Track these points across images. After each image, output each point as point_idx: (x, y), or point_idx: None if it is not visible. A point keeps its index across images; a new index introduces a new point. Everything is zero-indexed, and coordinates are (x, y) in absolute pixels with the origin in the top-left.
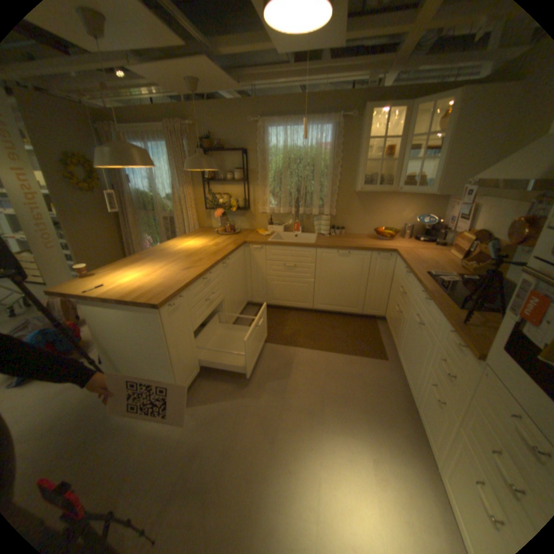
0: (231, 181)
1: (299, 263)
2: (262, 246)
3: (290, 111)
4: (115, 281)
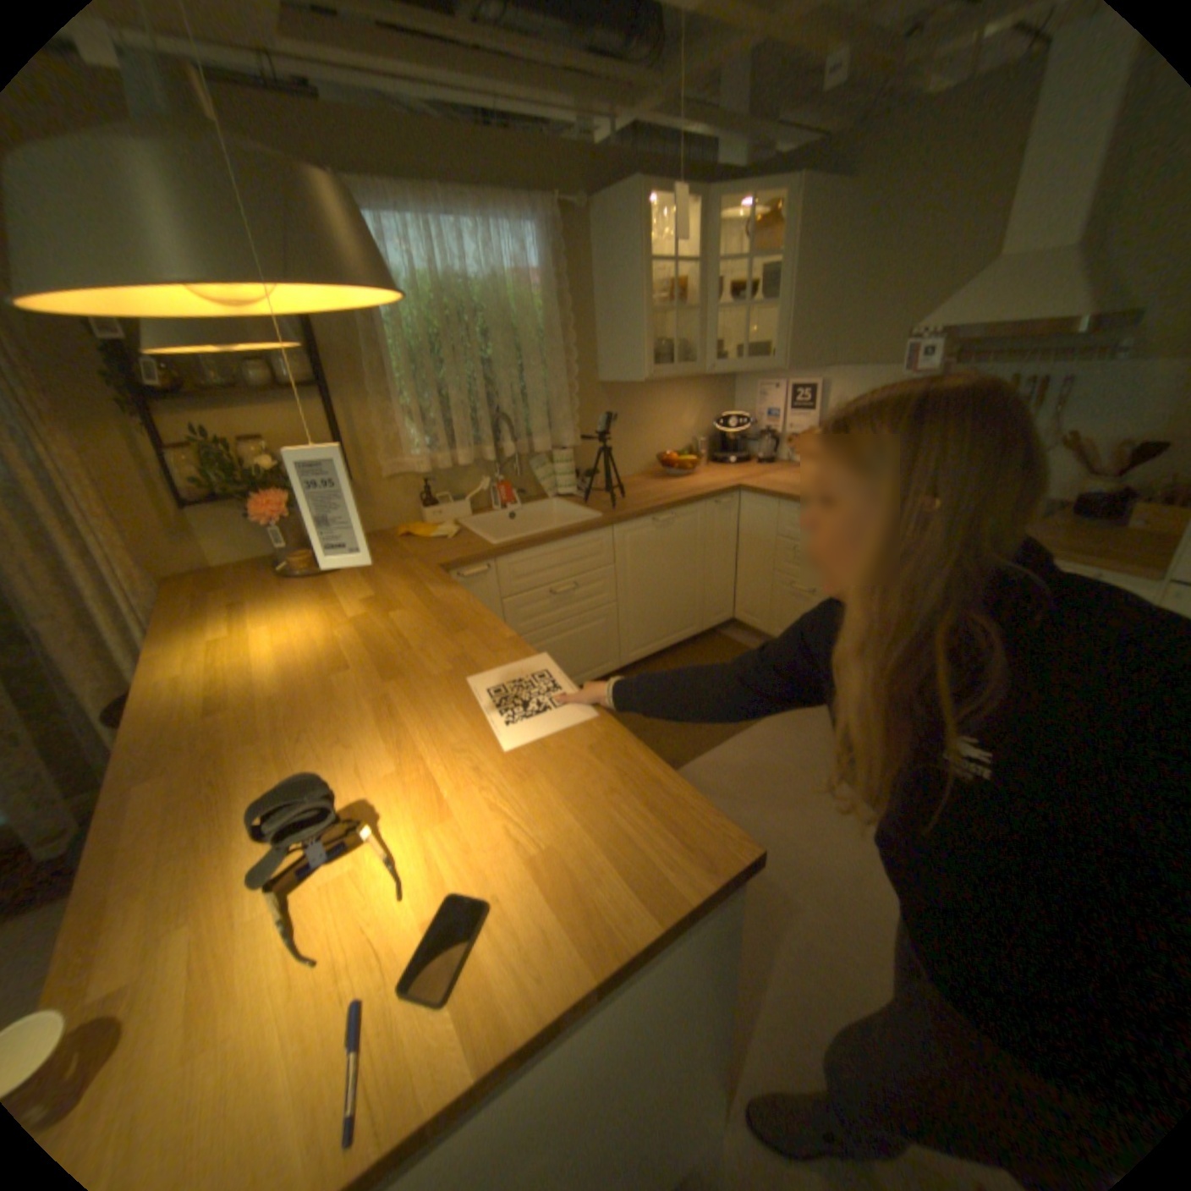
0: (276, 392)
1: (581, 576)
2: (489, 566)
3: (416, 175)
4: (348, 942)
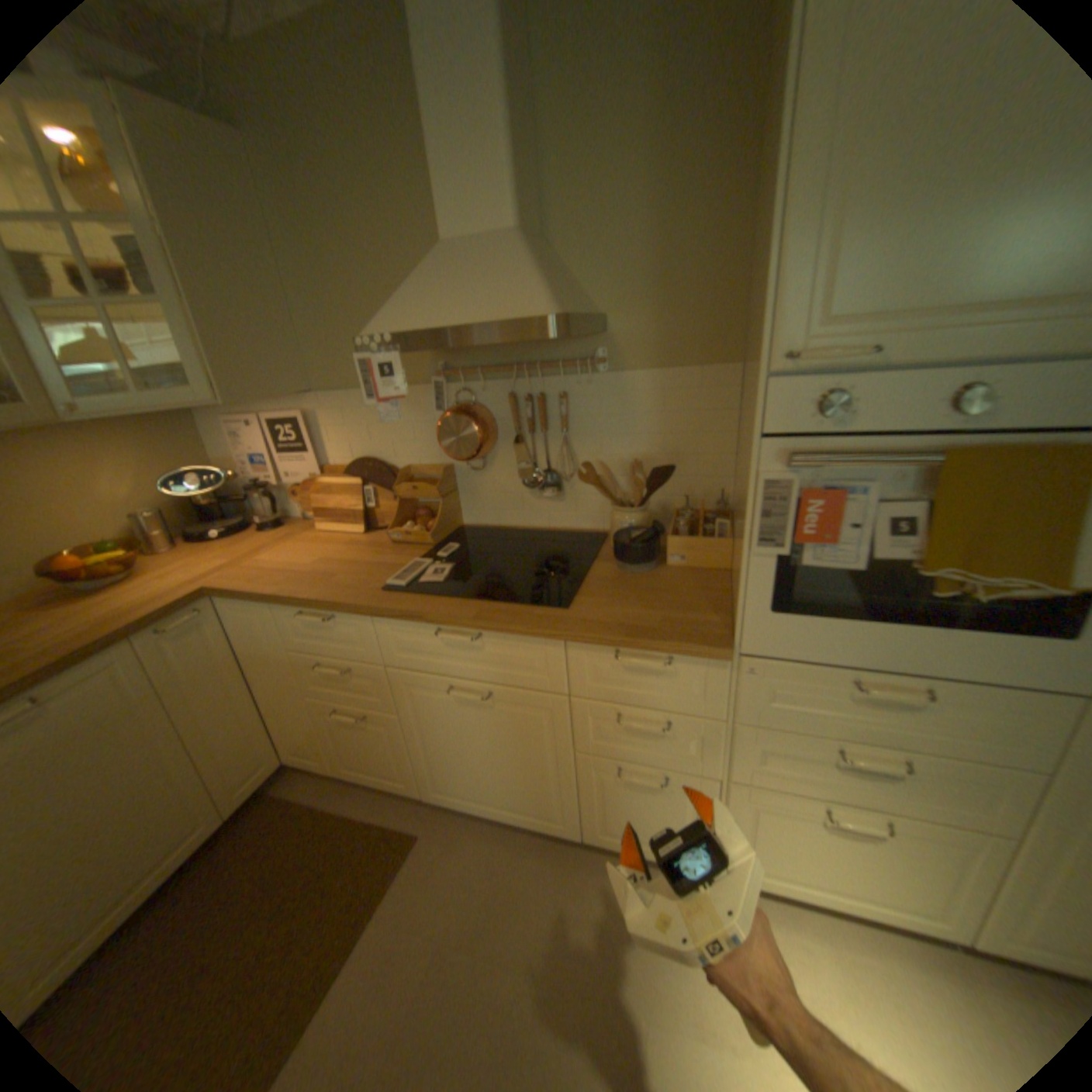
0: None
1: None
2: None
3: None
4: None
